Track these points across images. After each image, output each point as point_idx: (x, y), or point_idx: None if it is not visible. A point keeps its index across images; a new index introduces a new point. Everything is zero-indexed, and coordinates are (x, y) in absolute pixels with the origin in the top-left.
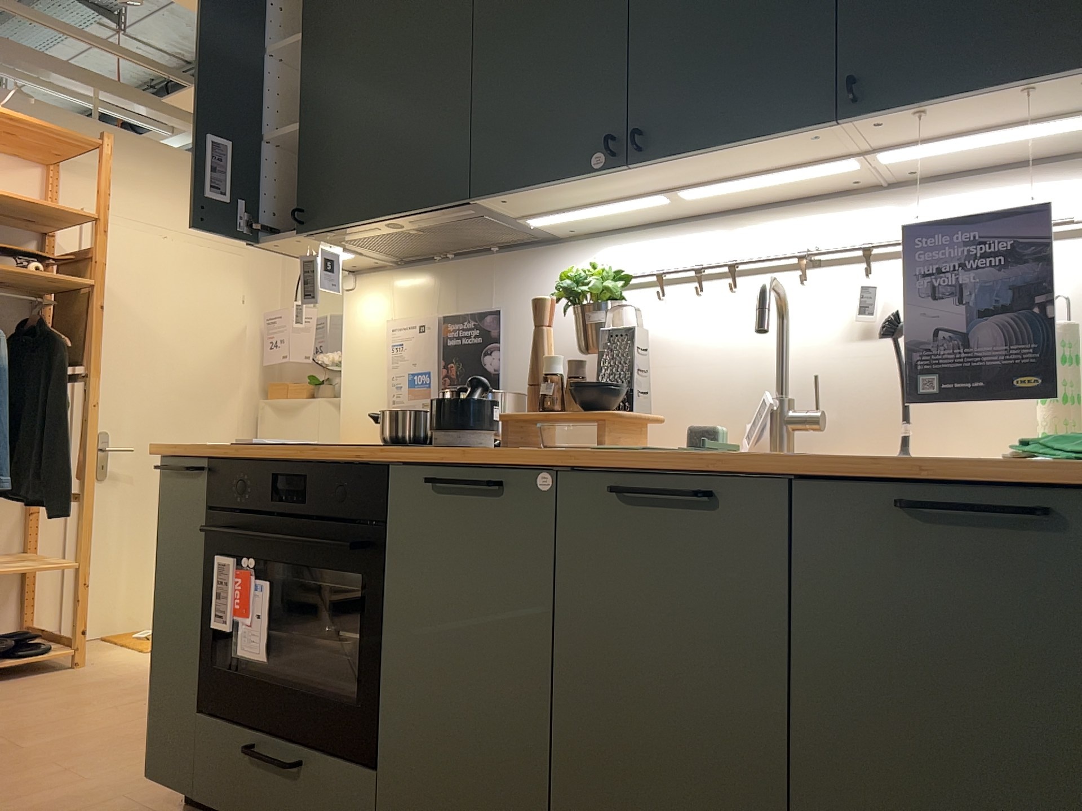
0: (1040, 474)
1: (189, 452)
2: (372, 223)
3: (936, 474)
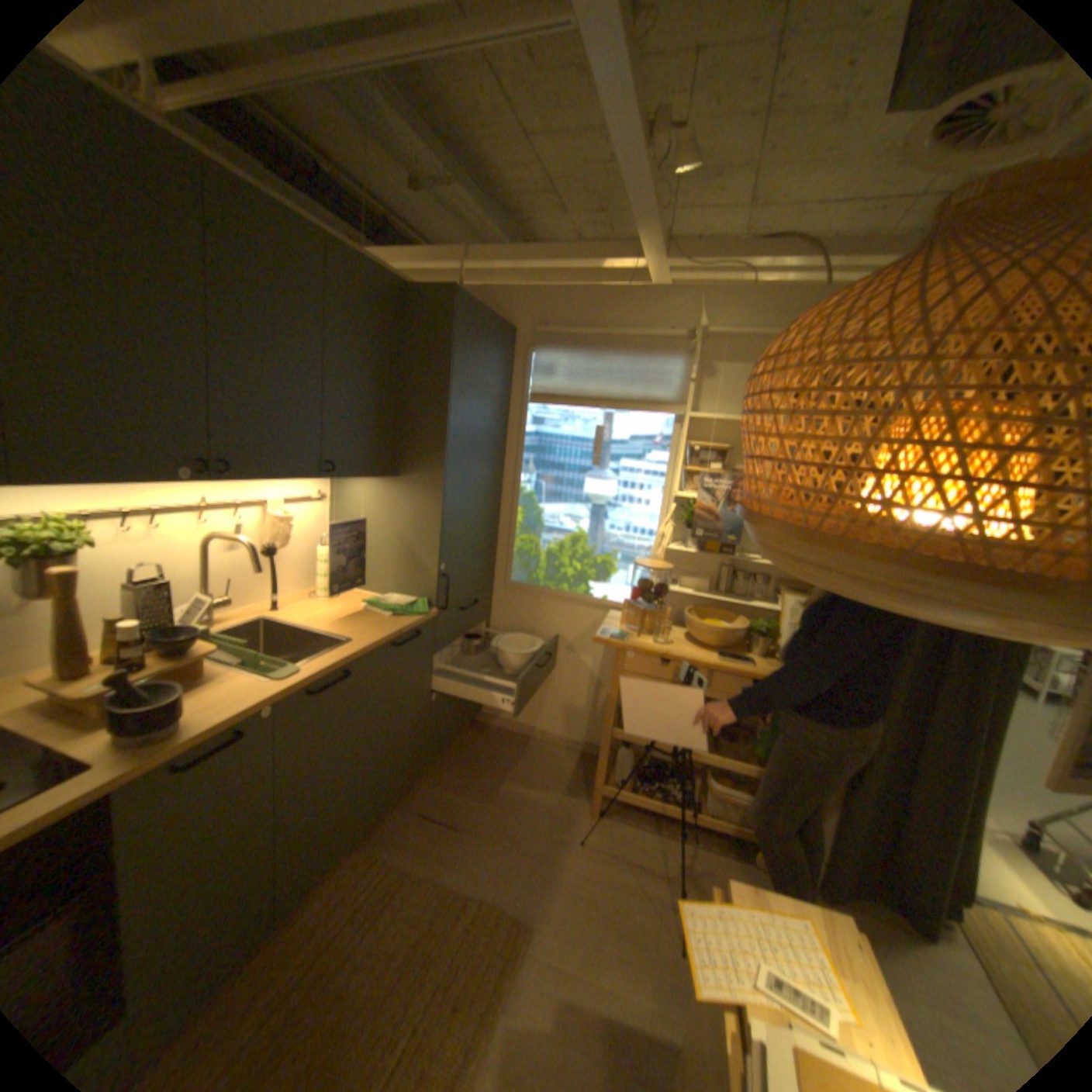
0: (413, 623)
1: None
2: None
3: (401, 633)
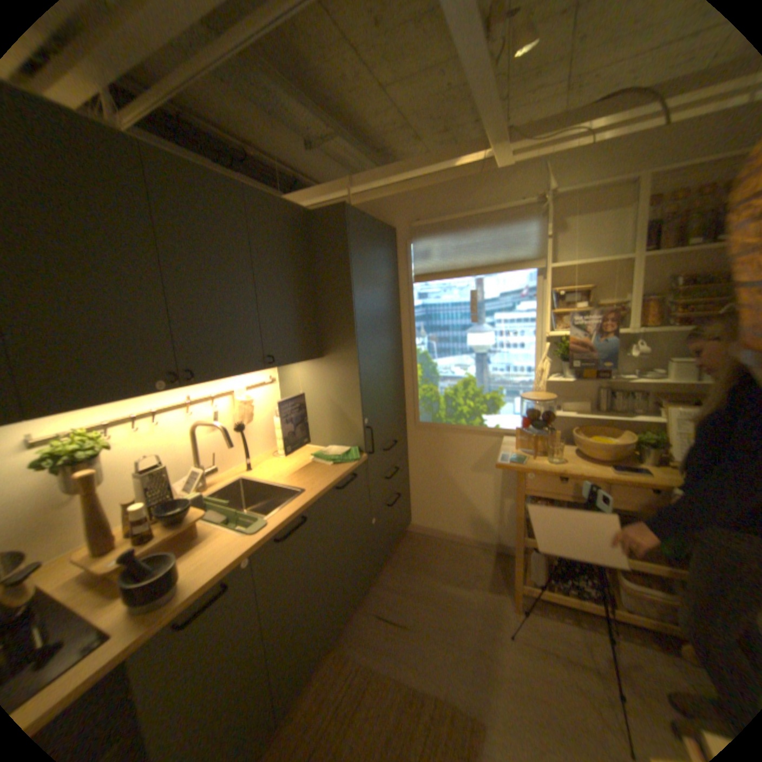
0: (349, 468)
1: None
2: None
3: (341, 478)
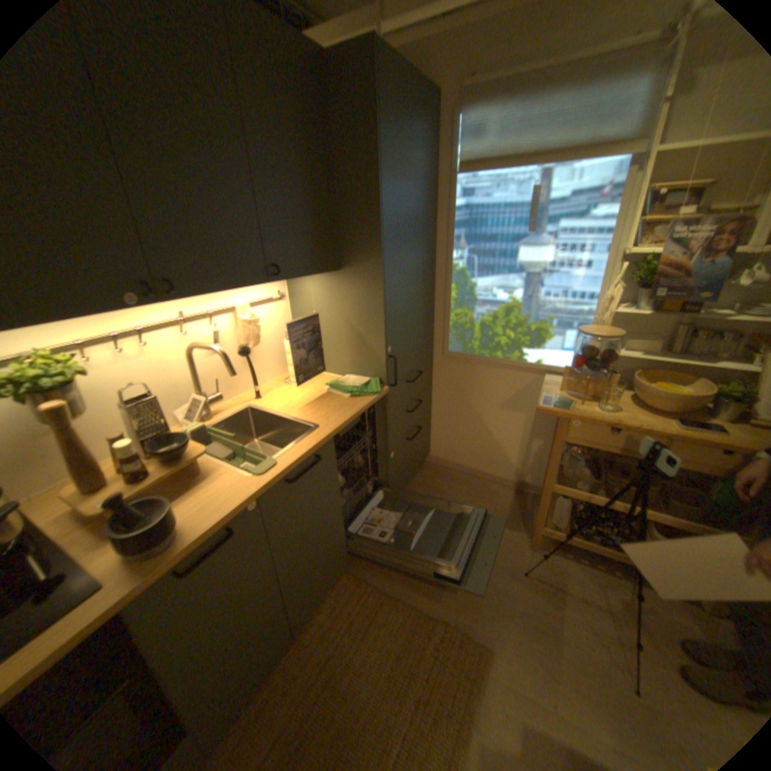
0: (368, 402)
1: None
2: None
3: (359, 413)
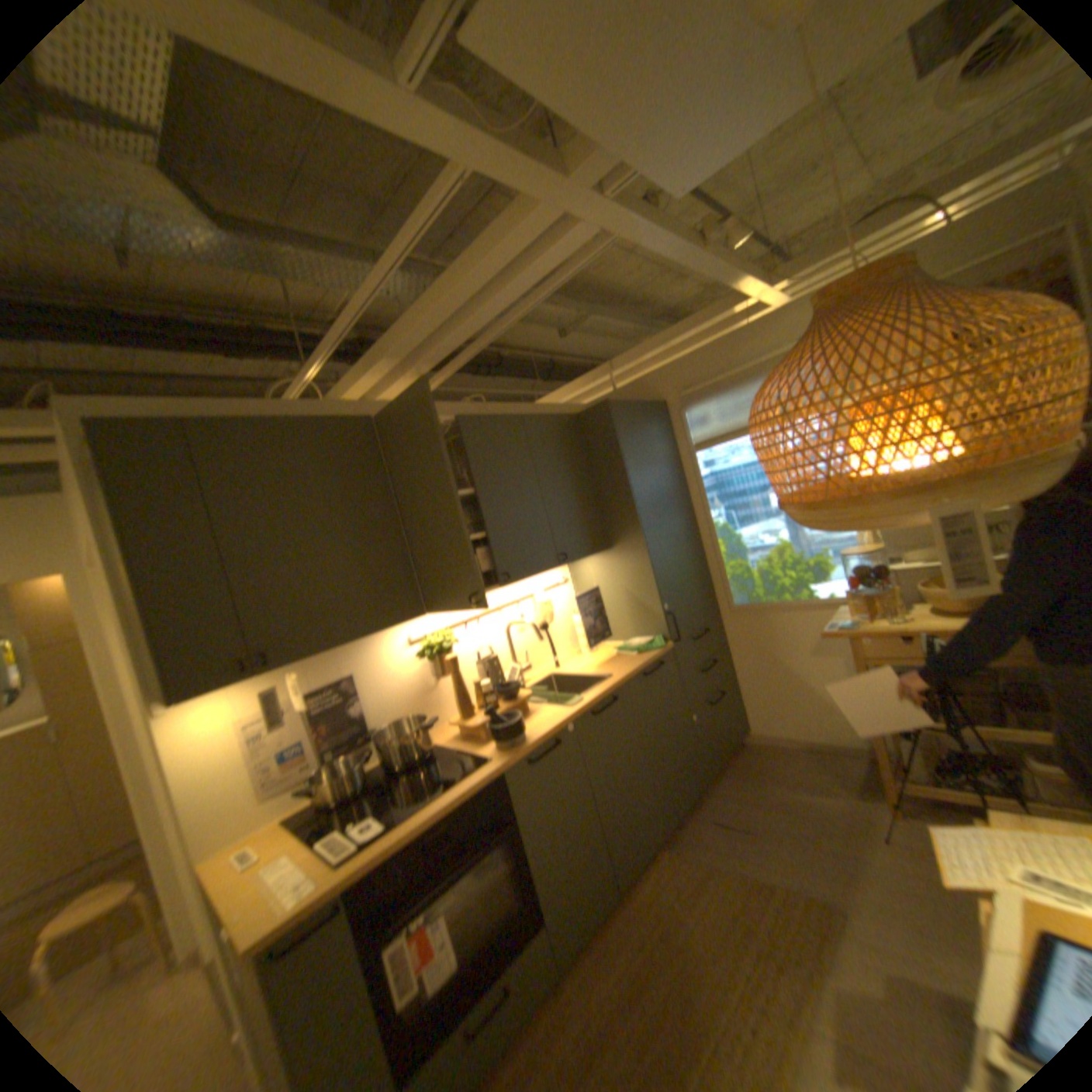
0: (654, 656)
1: (318, 906)
2: (338, 648)
3: (647, 665)
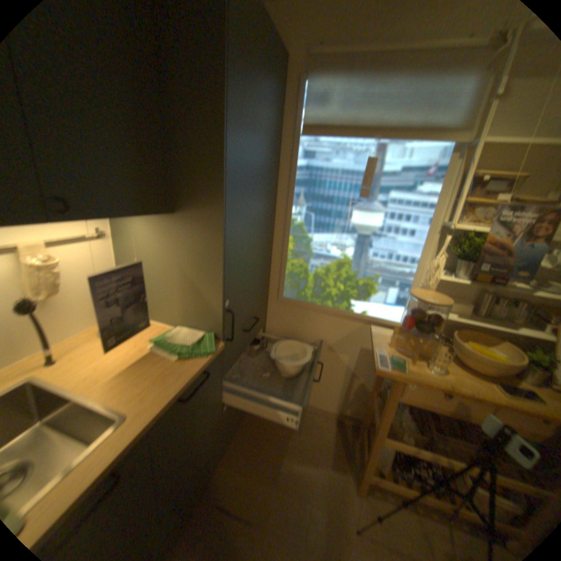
0: (200, 366)
1: None
2: None
3: (187, 387)
